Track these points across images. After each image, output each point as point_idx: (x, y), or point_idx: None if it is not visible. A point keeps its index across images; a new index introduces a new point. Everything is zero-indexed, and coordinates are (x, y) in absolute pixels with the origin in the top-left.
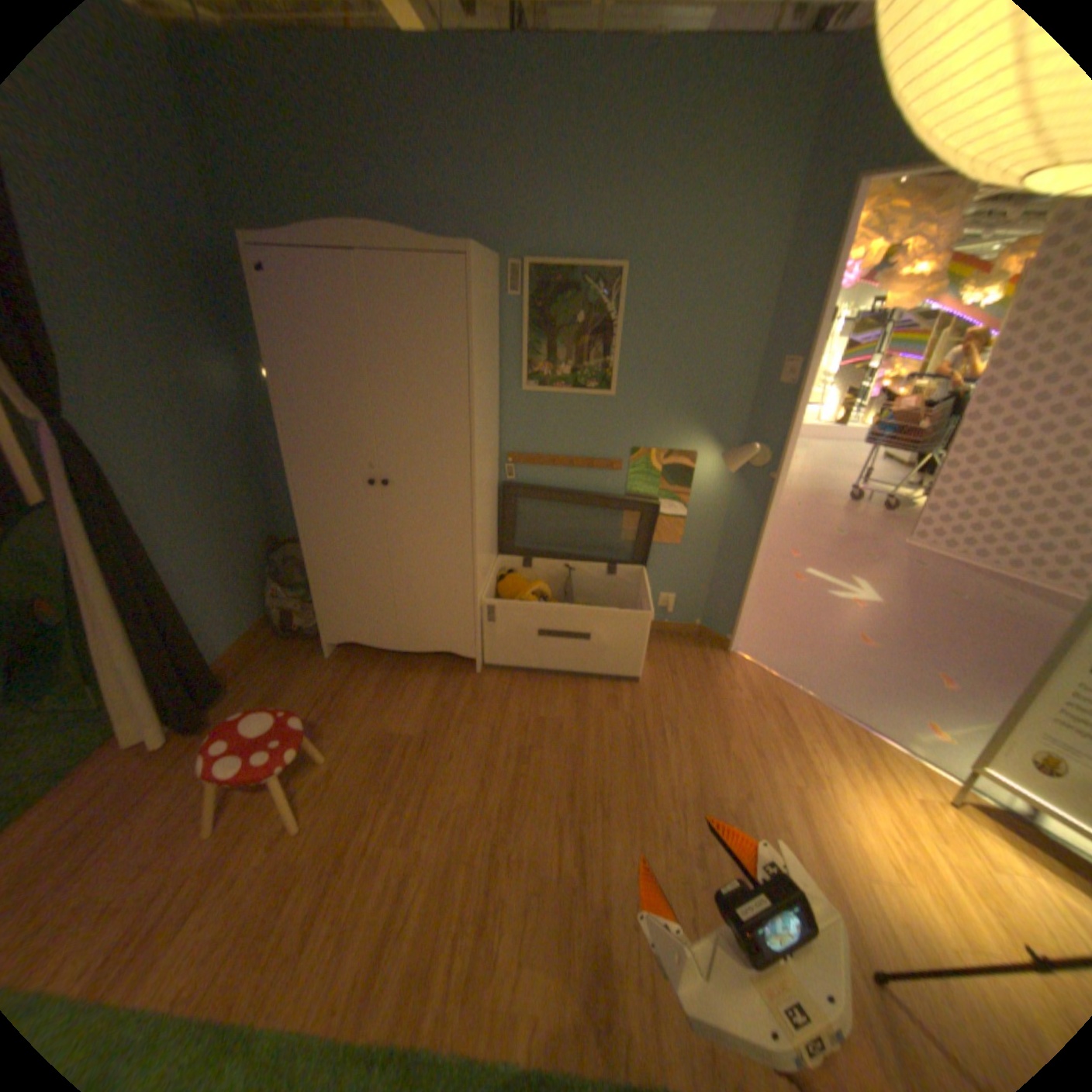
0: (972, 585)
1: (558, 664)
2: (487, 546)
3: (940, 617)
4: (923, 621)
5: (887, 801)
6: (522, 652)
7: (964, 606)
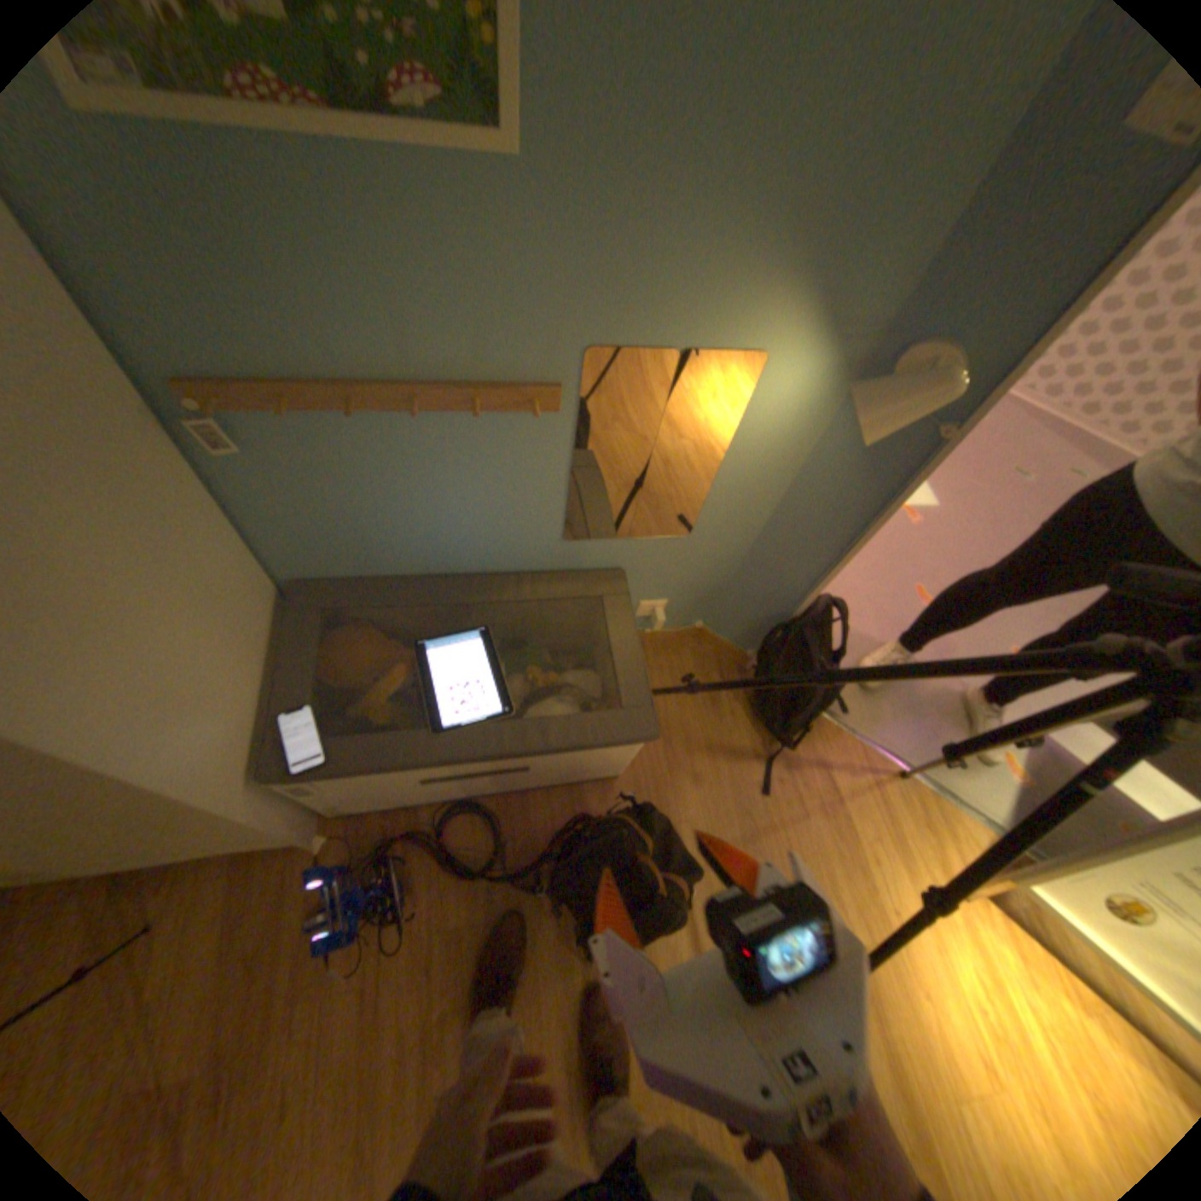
0: (1036, 453)
1: (468, 799)
2: (218, 682)
3: (1005, 529)
4: (986, 542)
5: (967, 933)
6: (393, 805)
7: (1029, 499)
